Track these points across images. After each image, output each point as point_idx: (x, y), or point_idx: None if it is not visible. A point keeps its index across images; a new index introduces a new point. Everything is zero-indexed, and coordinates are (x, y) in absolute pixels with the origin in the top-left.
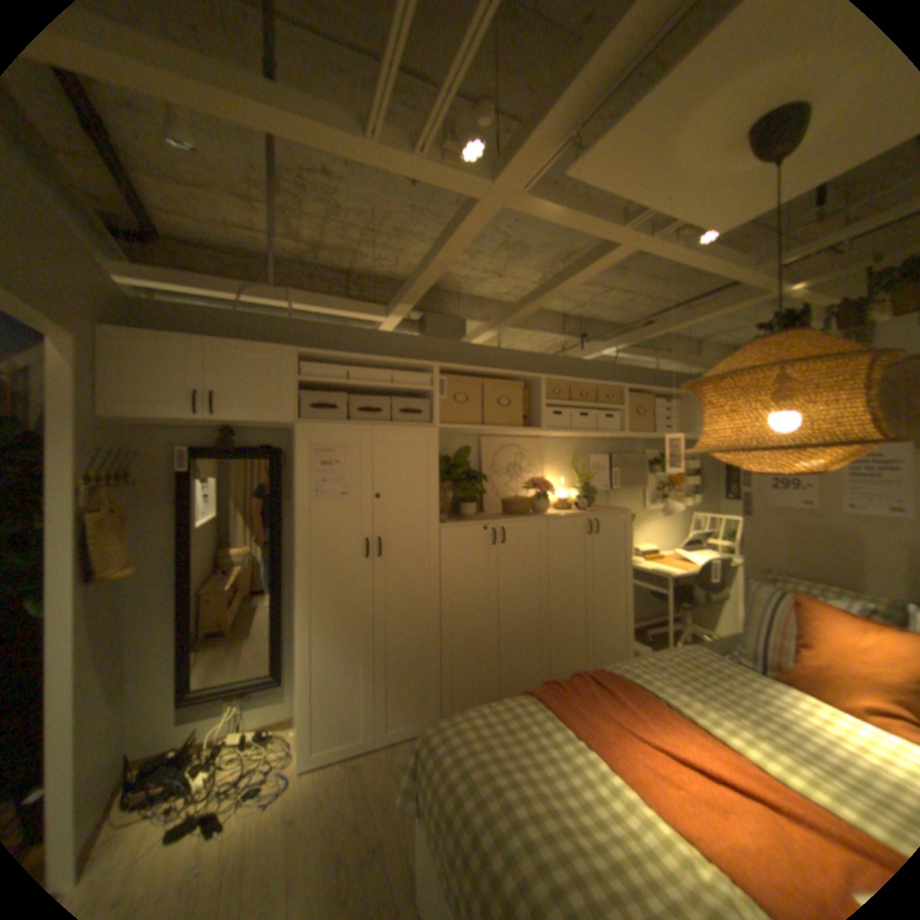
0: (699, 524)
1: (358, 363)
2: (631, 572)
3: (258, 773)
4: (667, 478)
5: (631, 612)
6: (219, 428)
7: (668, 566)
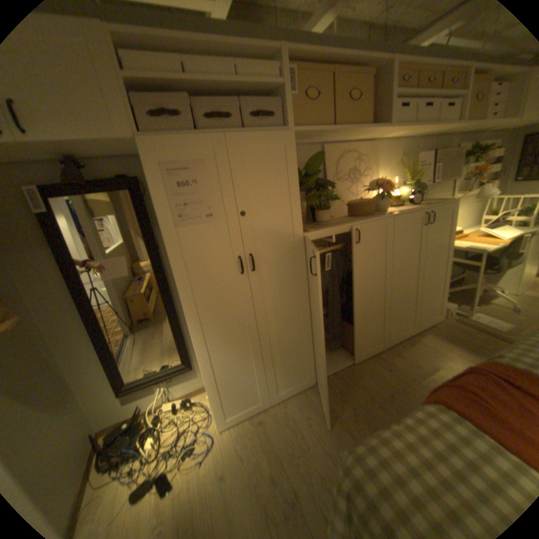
0: (489, 205)
1: (192, 53)
2: (452, 252)
3: (189, 436)
4: (474, 168)
5: (448, 281)
6: (63, 161)
7: (477, 242)
